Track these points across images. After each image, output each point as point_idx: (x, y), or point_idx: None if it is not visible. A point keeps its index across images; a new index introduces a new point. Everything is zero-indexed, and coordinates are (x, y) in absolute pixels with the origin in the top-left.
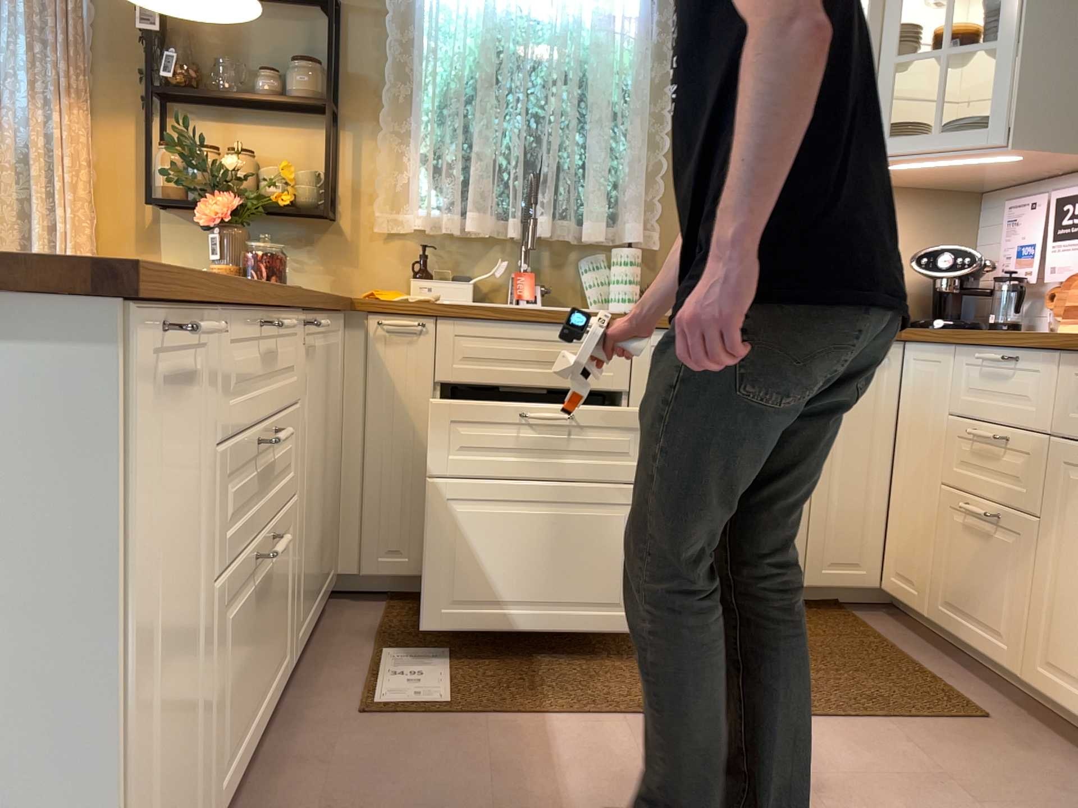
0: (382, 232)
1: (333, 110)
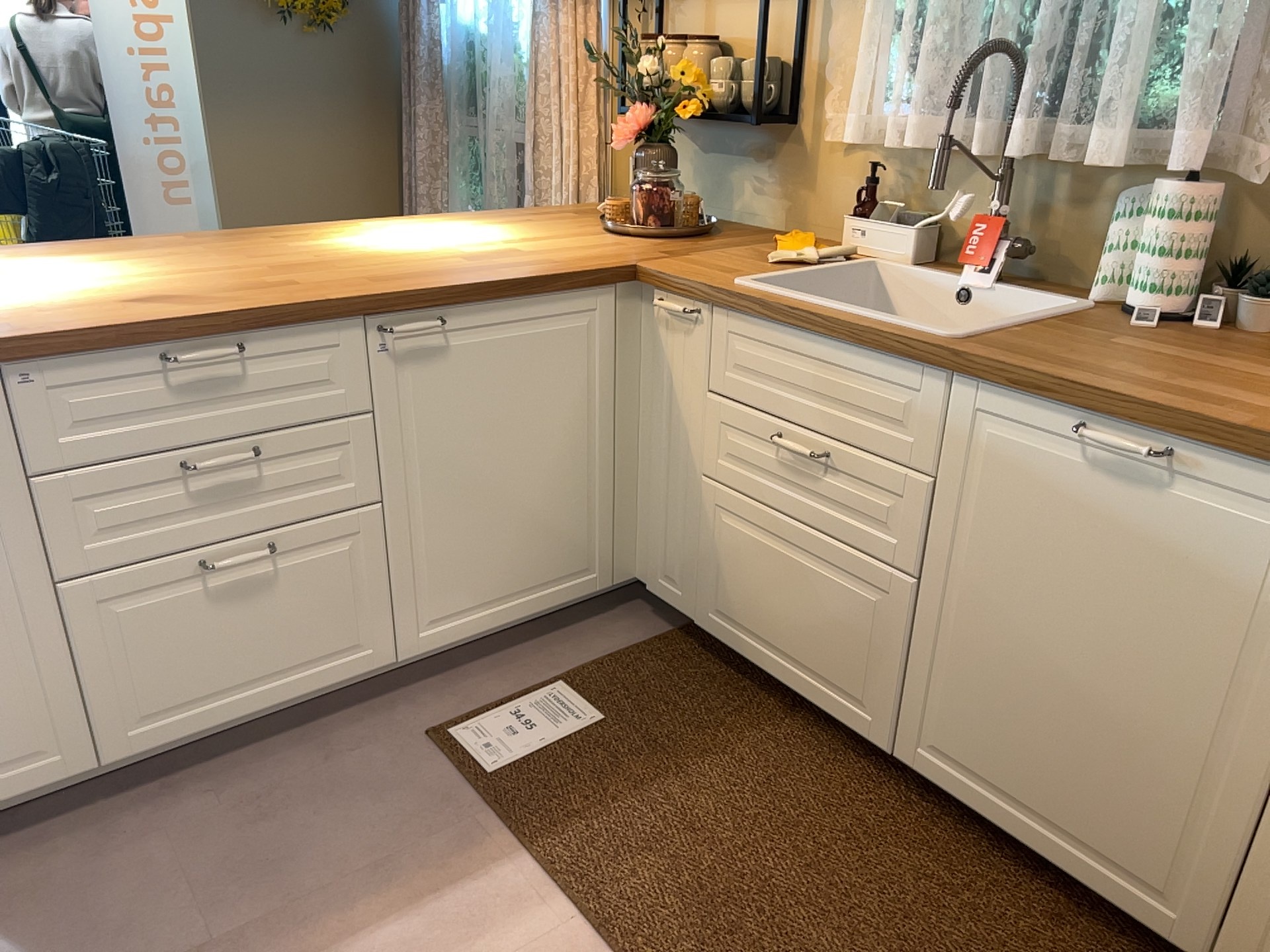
0: (835, 144)
1: None
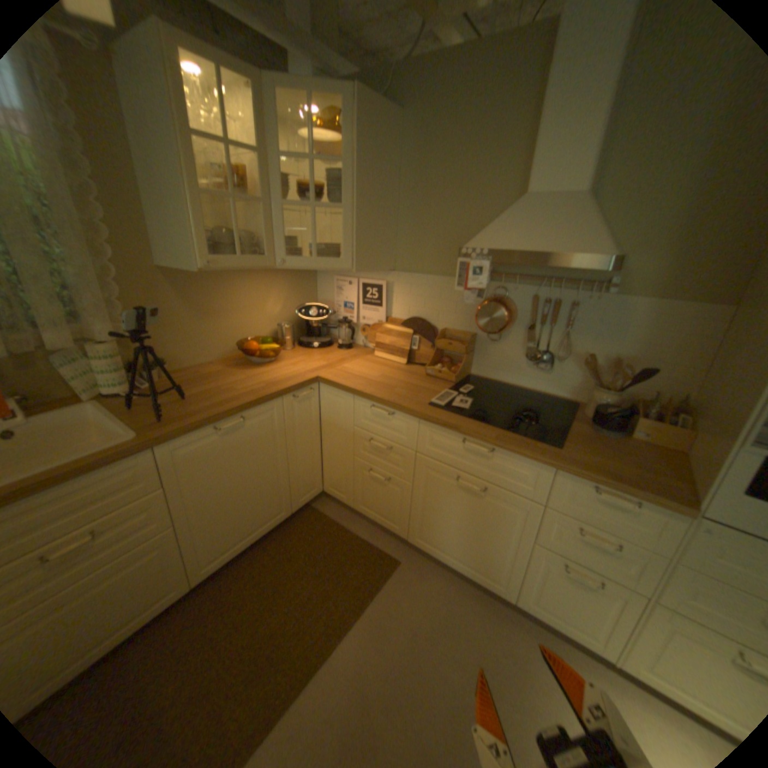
0: None
1: None
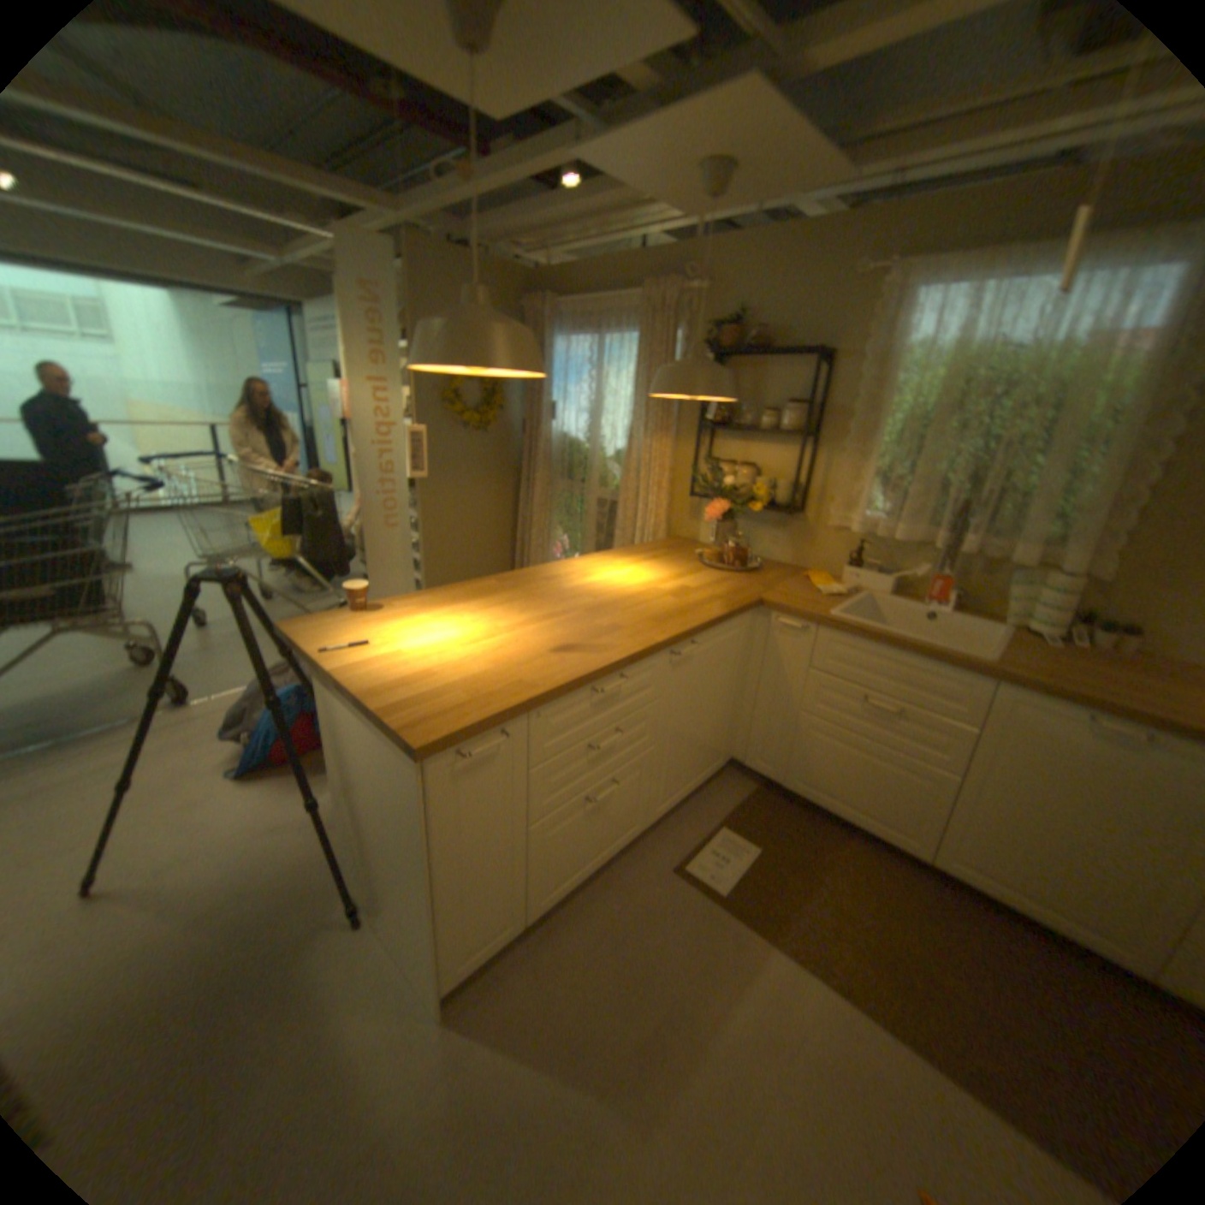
0: (833, 526)
1: (810, 436)
